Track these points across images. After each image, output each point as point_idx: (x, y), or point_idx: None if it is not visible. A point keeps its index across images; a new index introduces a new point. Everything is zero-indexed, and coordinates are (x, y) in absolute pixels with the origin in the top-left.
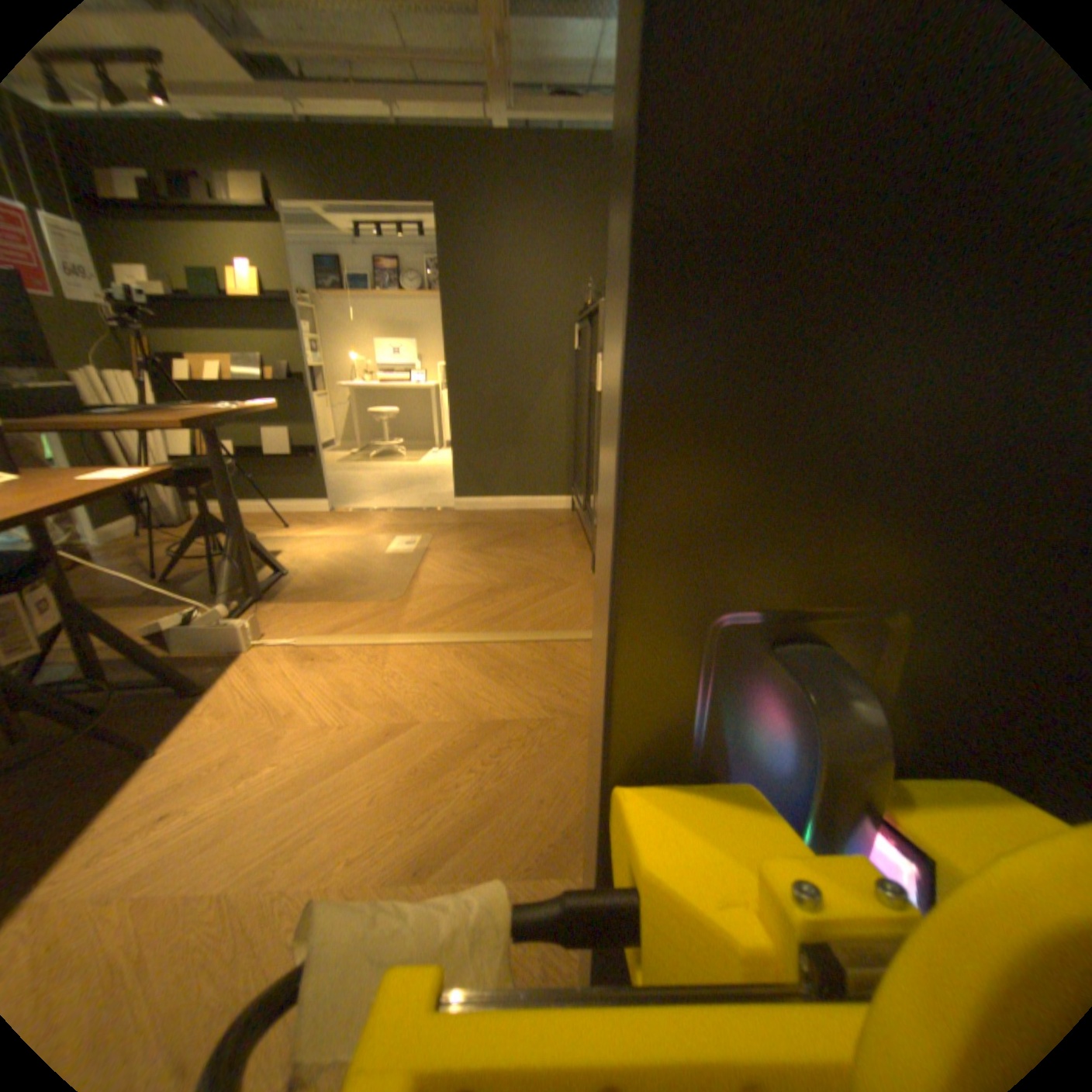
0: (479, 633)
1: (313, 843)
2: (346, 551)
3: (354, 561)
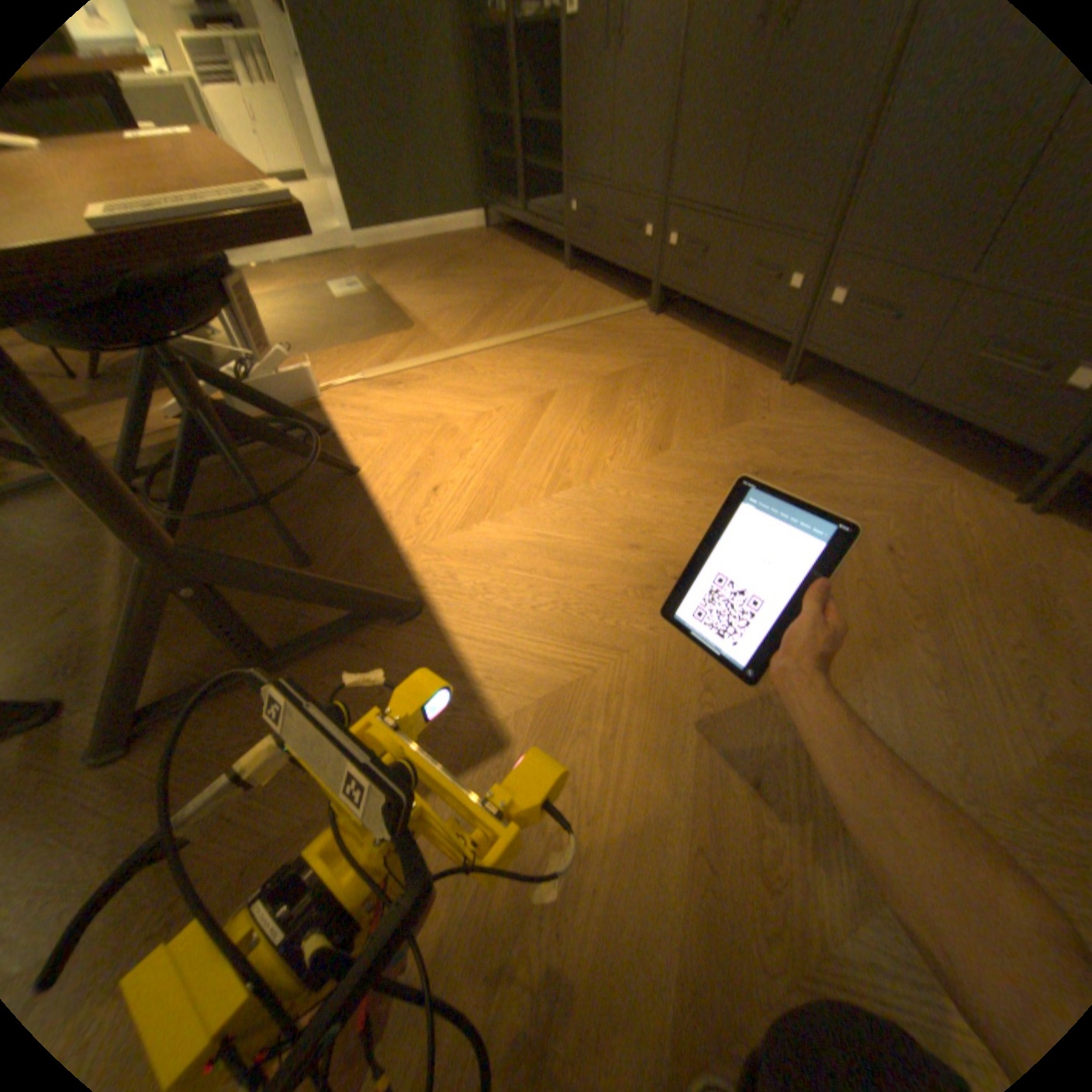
0: (529, 330)
1: (572, 461)
2: (286, 307)
3: (313, 313)
